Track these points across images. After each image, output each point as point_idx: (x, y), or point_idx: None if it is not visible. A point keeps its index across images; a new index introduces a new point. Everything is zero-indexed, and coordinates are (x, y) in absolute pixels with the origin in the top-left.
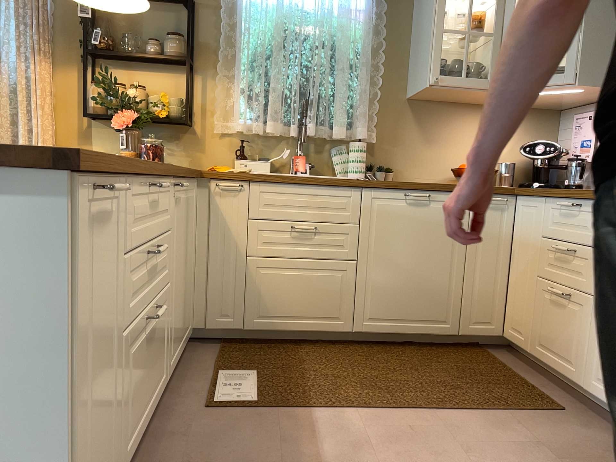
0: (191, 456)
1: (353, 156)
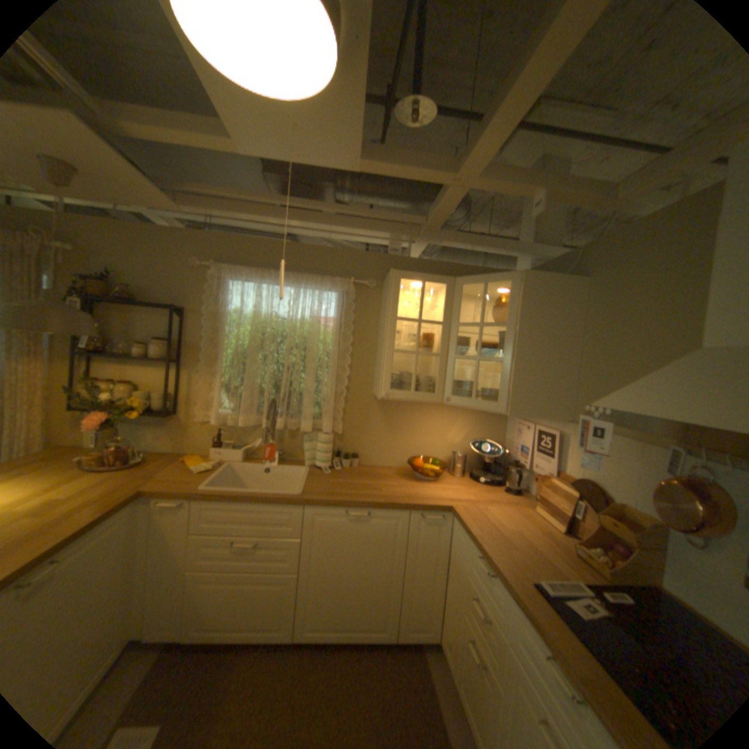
0: None
1: (318, 448)
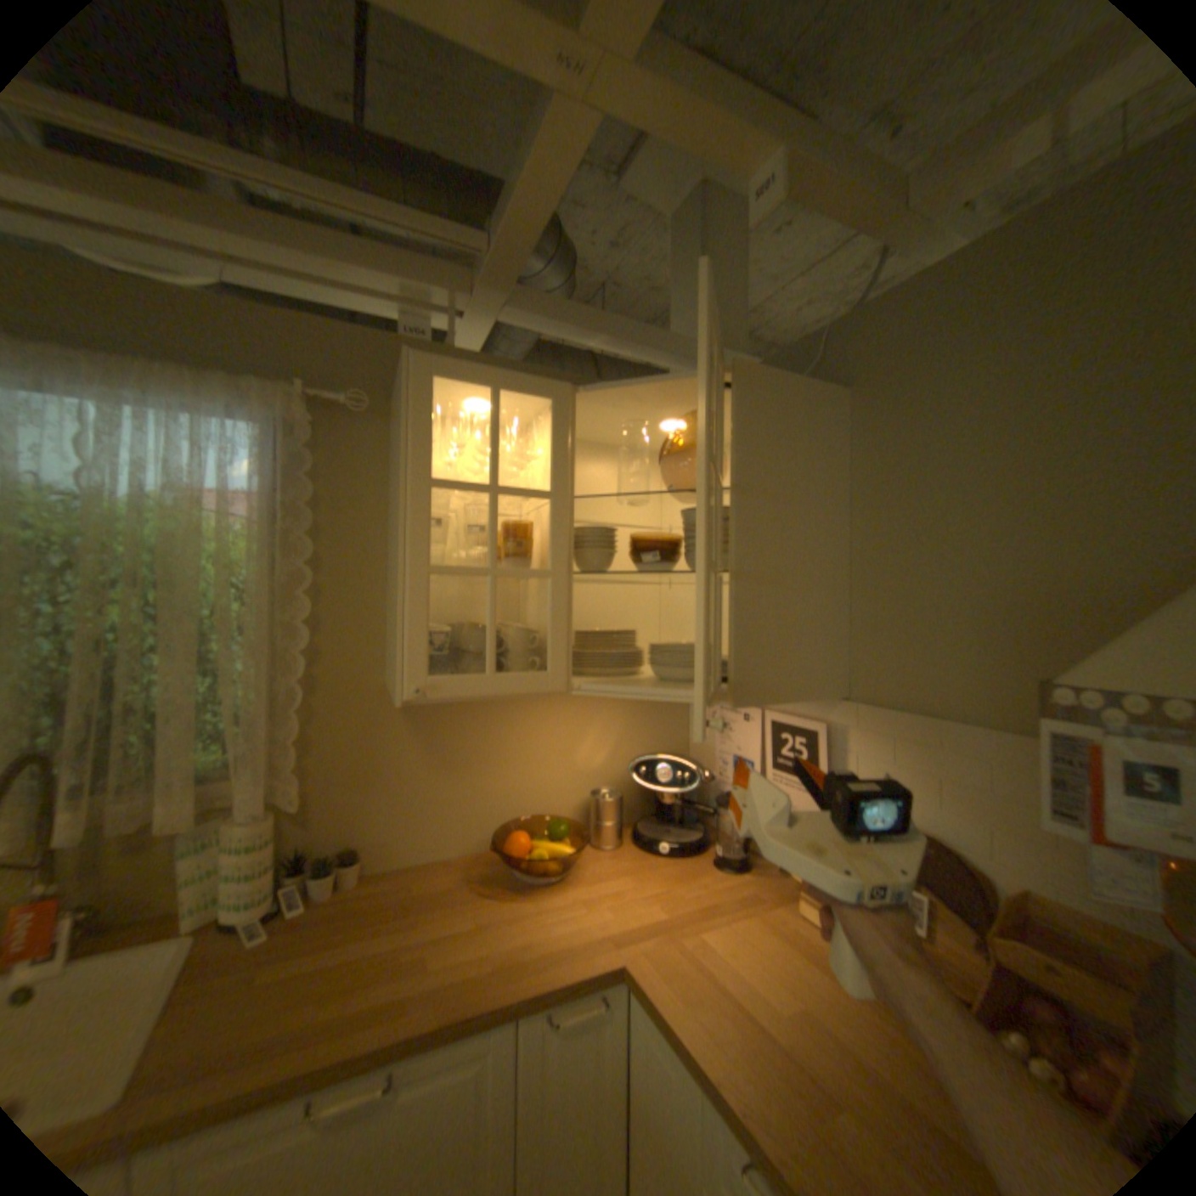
0: None
1: (225, 868)
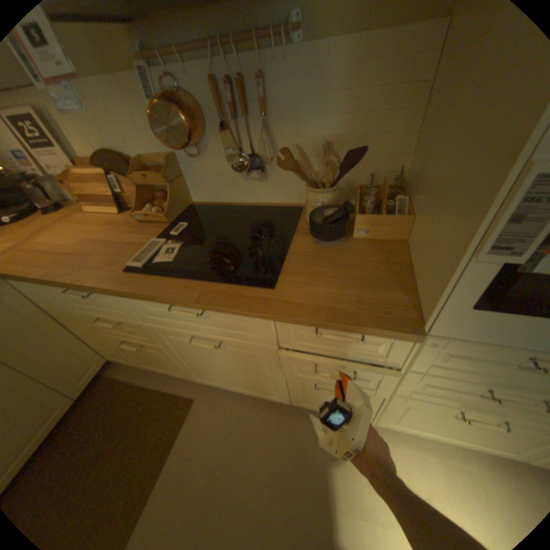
0: None
1: None
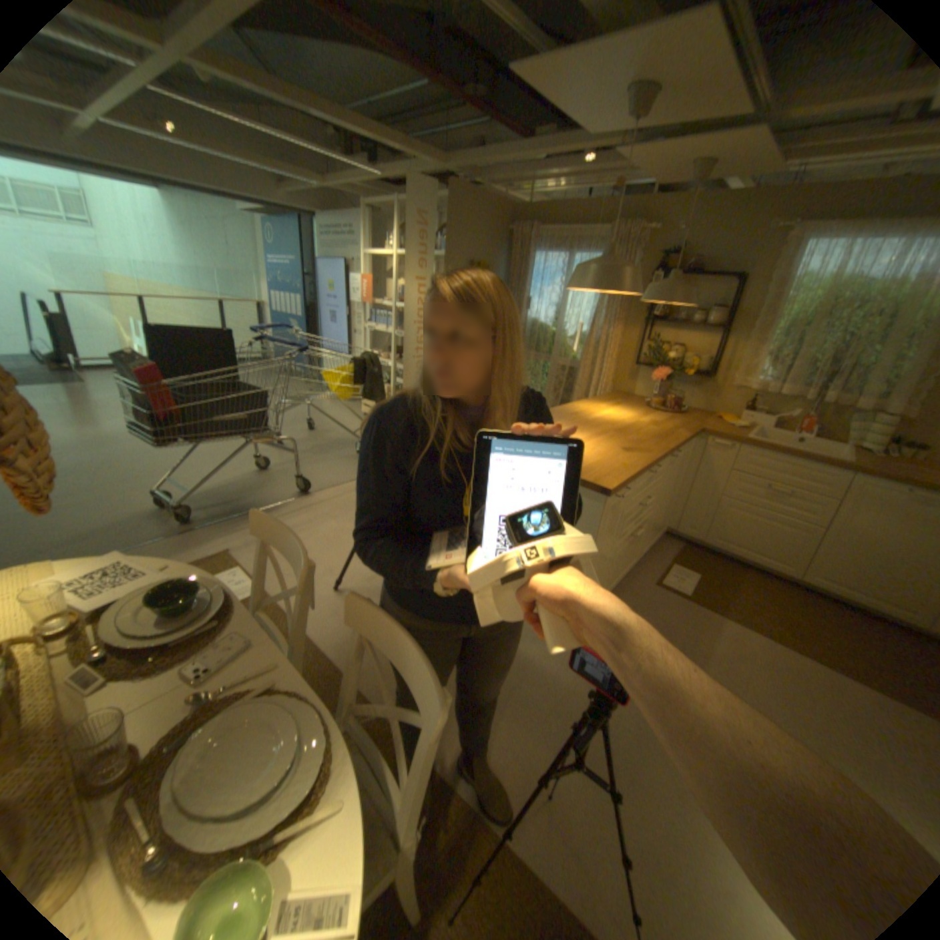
0: (639, 607)
1: (874, 429)
